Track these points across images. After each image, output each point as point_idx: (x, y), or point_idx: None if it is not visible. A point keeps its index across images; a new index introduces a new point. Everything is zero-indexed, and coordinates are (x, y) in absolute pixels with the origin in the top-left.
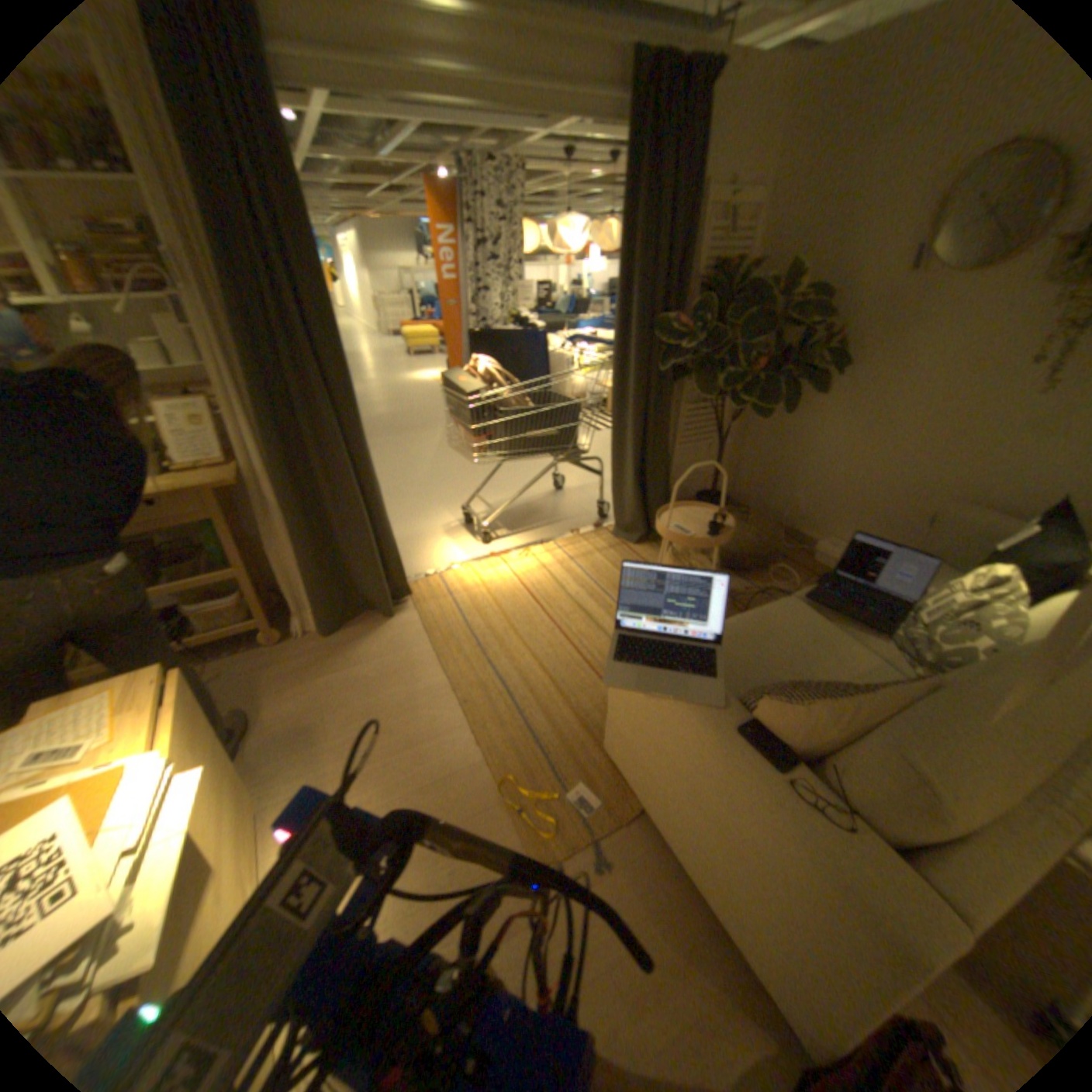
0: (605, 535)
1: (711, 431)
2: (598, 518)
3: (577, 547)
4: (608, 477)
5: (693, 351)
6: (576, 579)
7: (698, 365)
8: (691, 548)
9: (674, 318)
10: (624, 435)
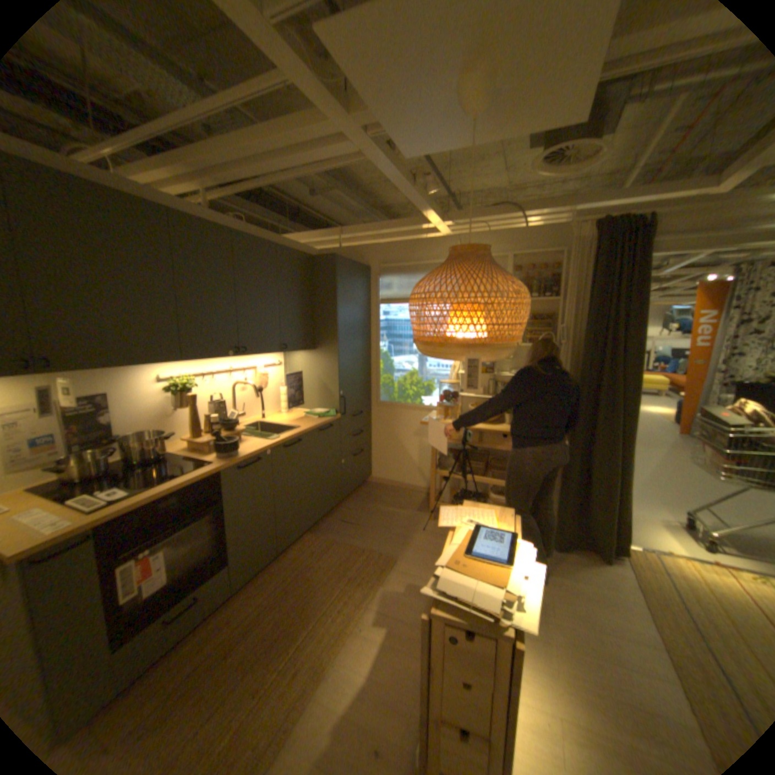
0: None
1: None
2: None
3: None
4: None
5: None
6: None
7: None
8: None
9: None
10: None
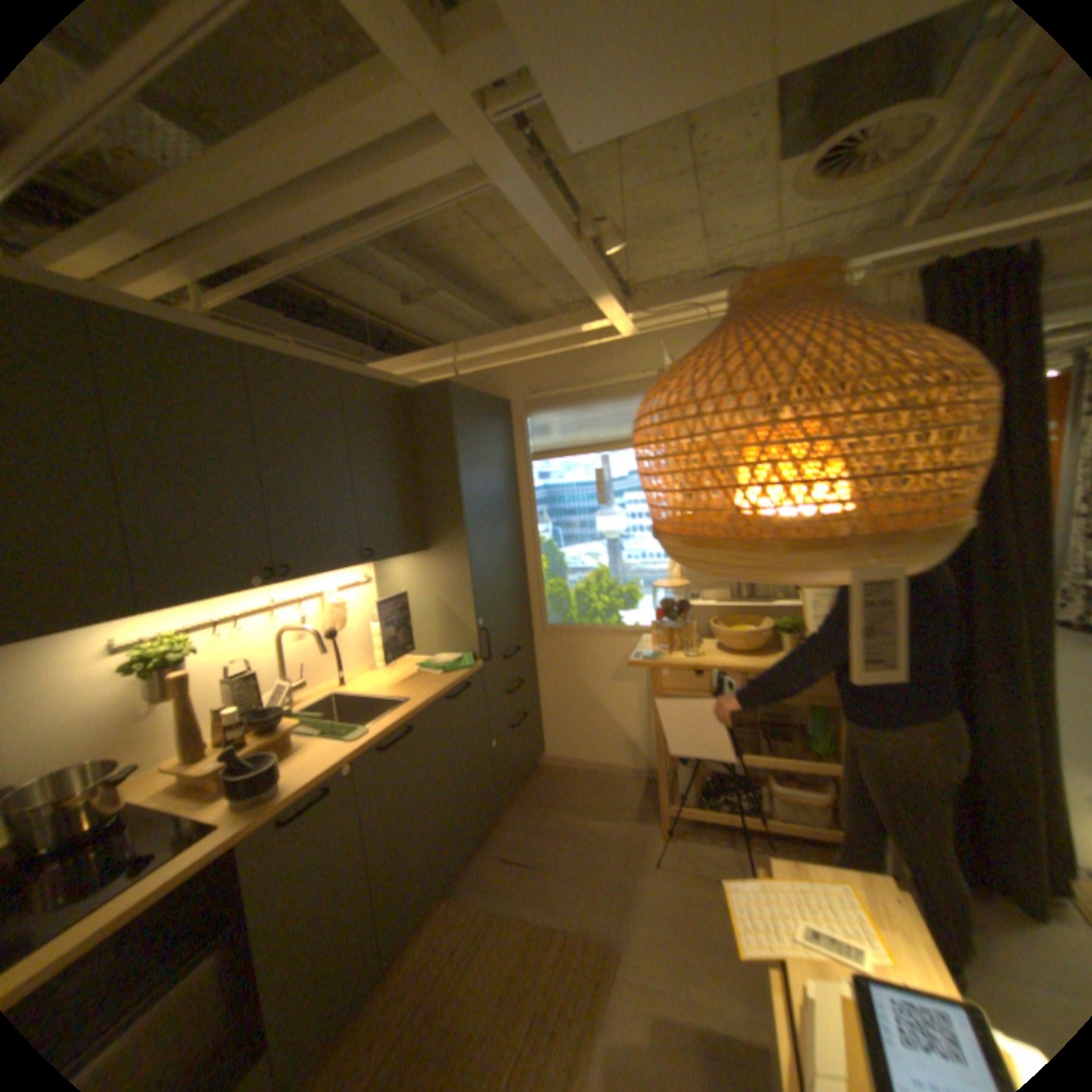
0: None
1: None
2: None
3: None
4: None
5: None
6: None
7: None
8: None
9: None
10: None
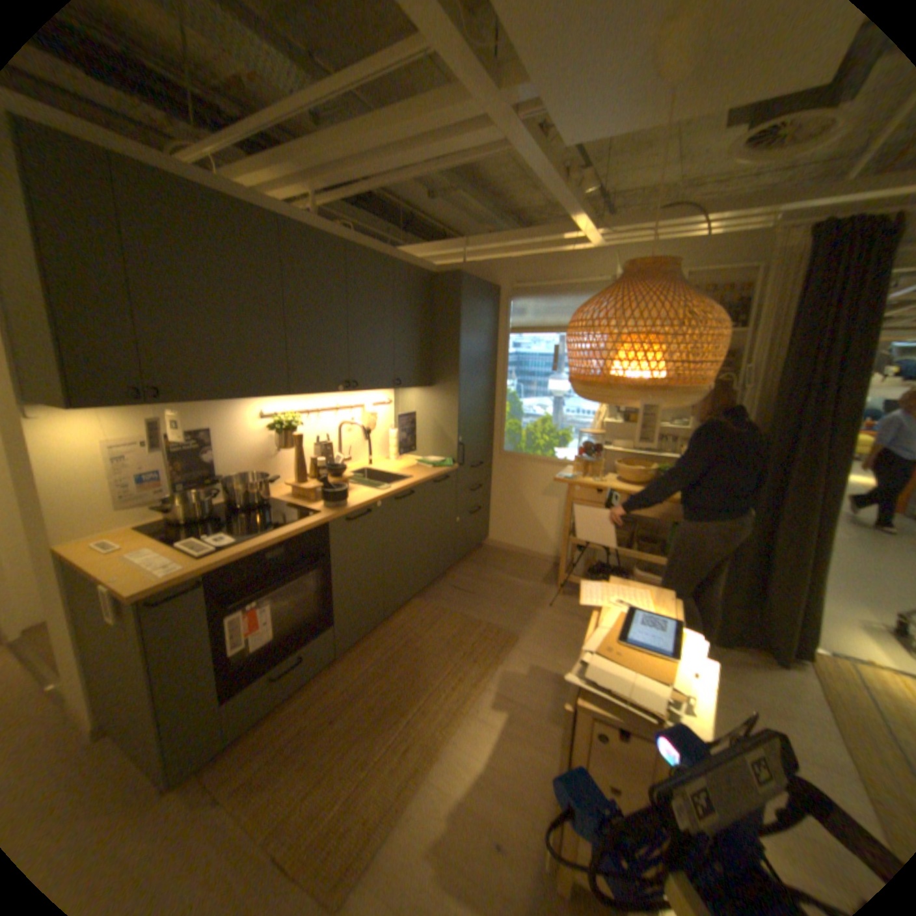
0: None
1: None
2: None
3: None
4: None
5: None
6: None
7: None
8: None
9: None
10: None
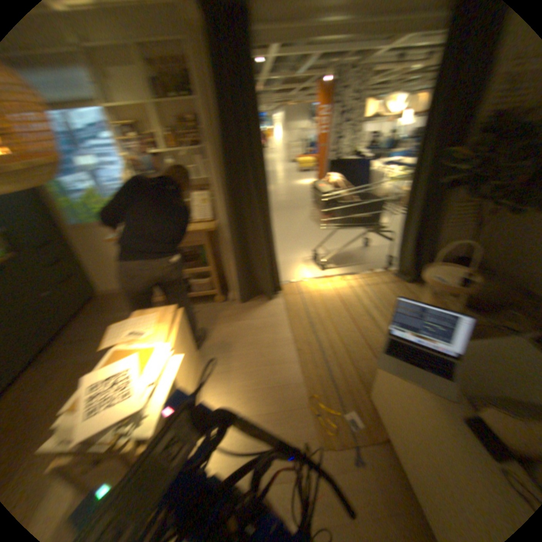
0: (389, 275)
1: (471, 219)
2: (386, 264)
3: (371, 279)
4: (396, 242)
5: (467, 170)
6: (368, 296)
7: (469, 179)
8: (445, 291)
9: (456, 149)
10: (410, 219)
